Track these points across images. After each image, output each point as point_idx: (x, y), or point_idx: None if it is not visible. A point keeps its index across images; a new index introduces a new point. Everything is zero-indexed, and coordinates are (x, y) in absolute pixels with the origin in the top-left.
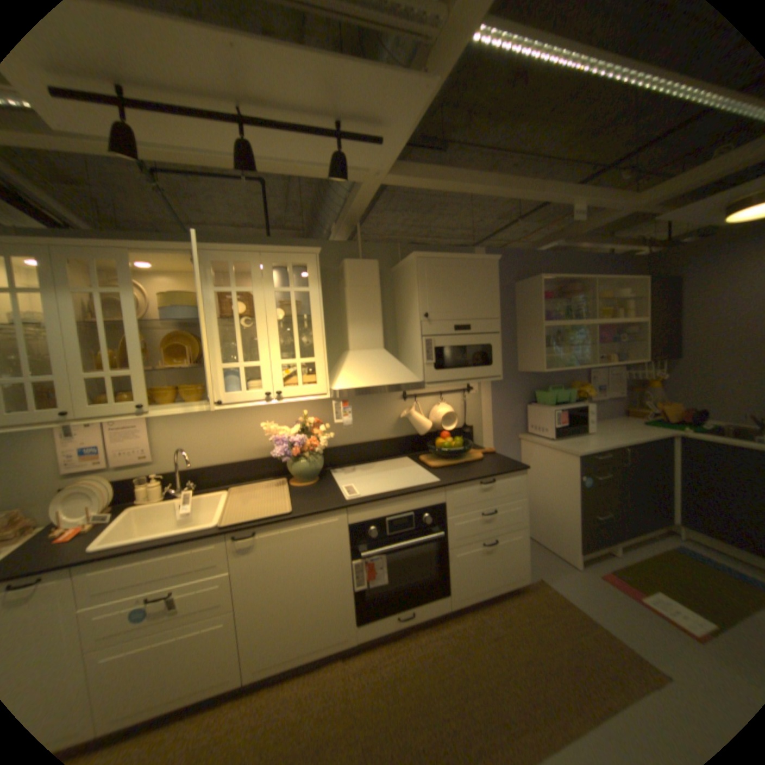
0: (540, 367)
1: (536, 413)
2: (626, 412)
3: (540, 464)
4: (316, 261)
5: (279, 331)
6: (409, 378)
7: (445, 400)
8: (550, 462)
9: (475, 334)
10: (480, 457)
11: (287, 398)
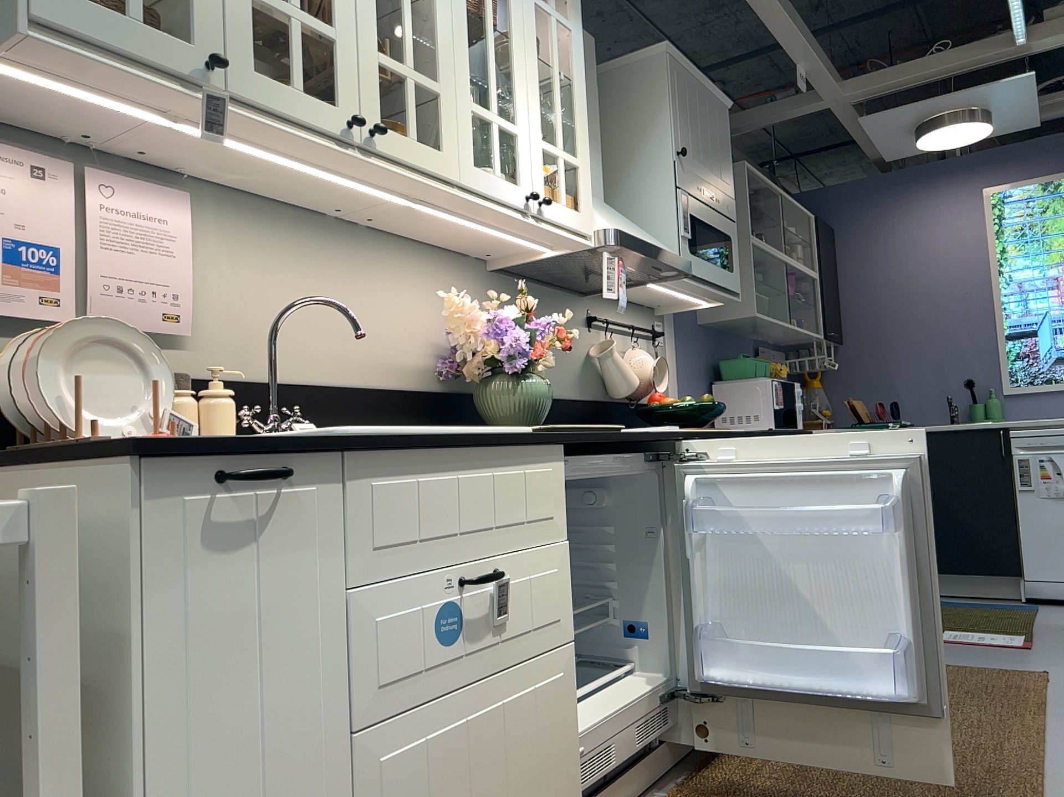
0: (748, 308)
1: (731, 395)
2: None
3: None
4: None
5: (539, 79)
6: (673, 251)
7: (641, 343)
8: None
9: (717, 213)
10: None
11: (544, 221)
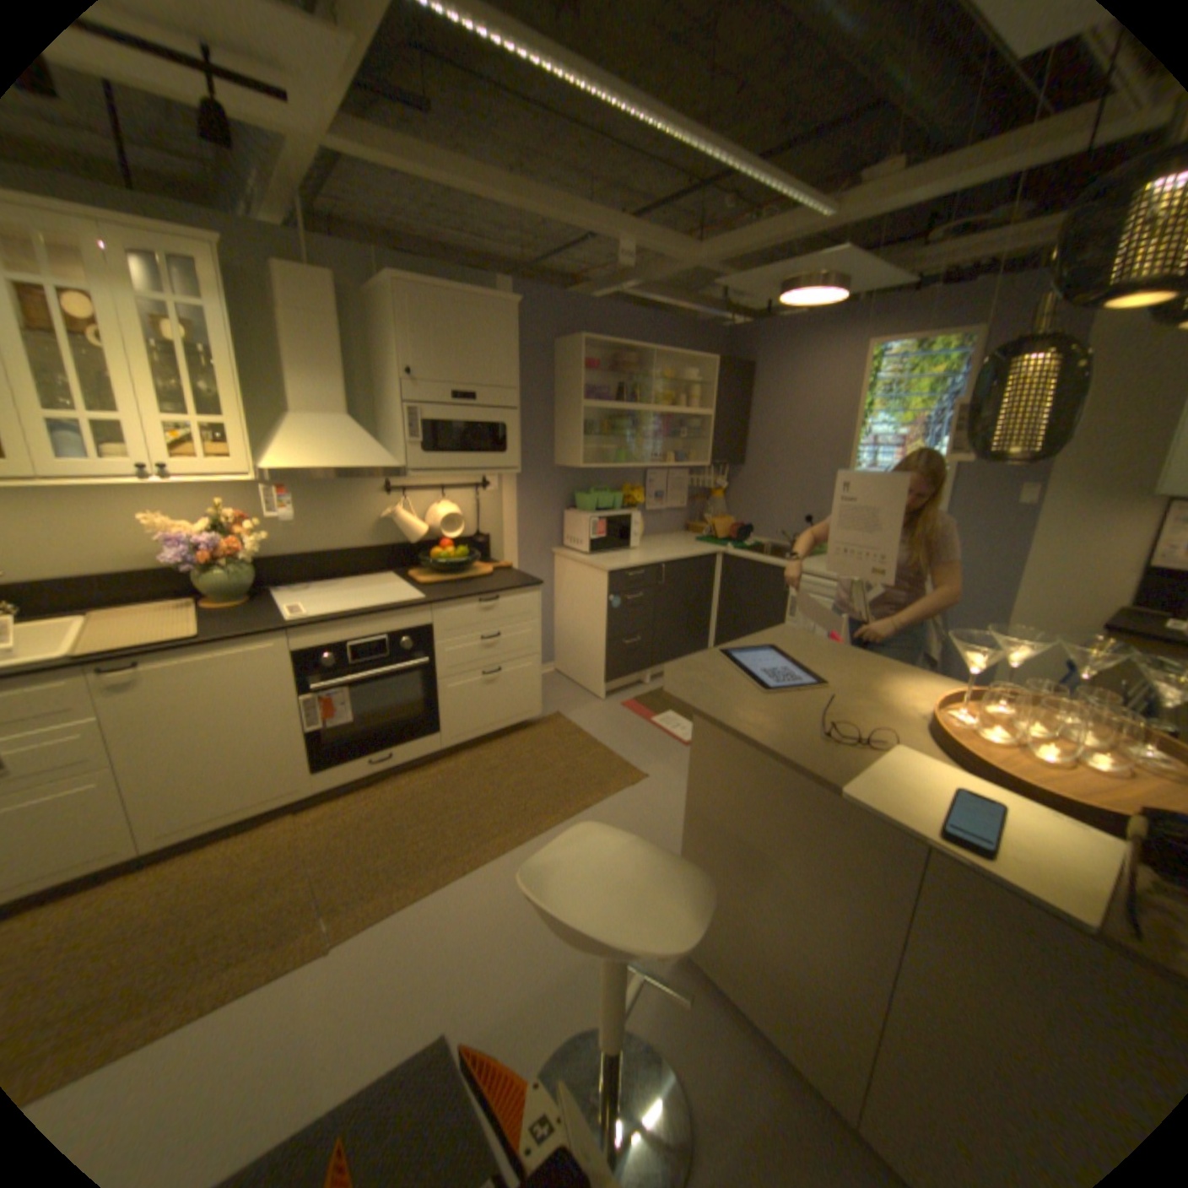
0: (576, 461)
1: (572, 521)
2: (685, 526)
3: (571, 584)
4: (215, 254)
5: (150, 366)
6: (382, 461)
7: (449, 498)
8: (581, 580)
9: (483, 407)
10: (490, 573)
11: (178, 476)
